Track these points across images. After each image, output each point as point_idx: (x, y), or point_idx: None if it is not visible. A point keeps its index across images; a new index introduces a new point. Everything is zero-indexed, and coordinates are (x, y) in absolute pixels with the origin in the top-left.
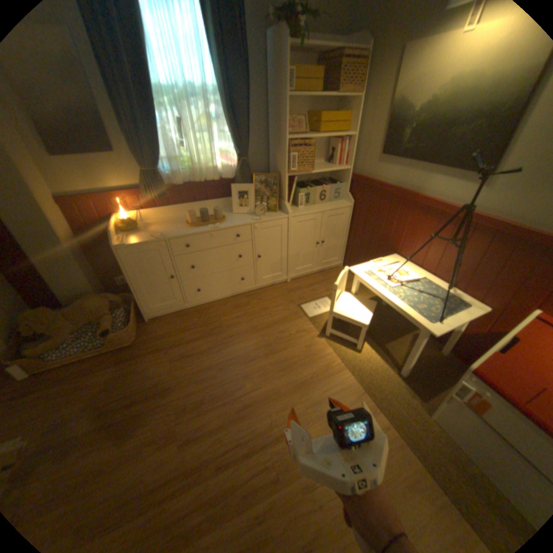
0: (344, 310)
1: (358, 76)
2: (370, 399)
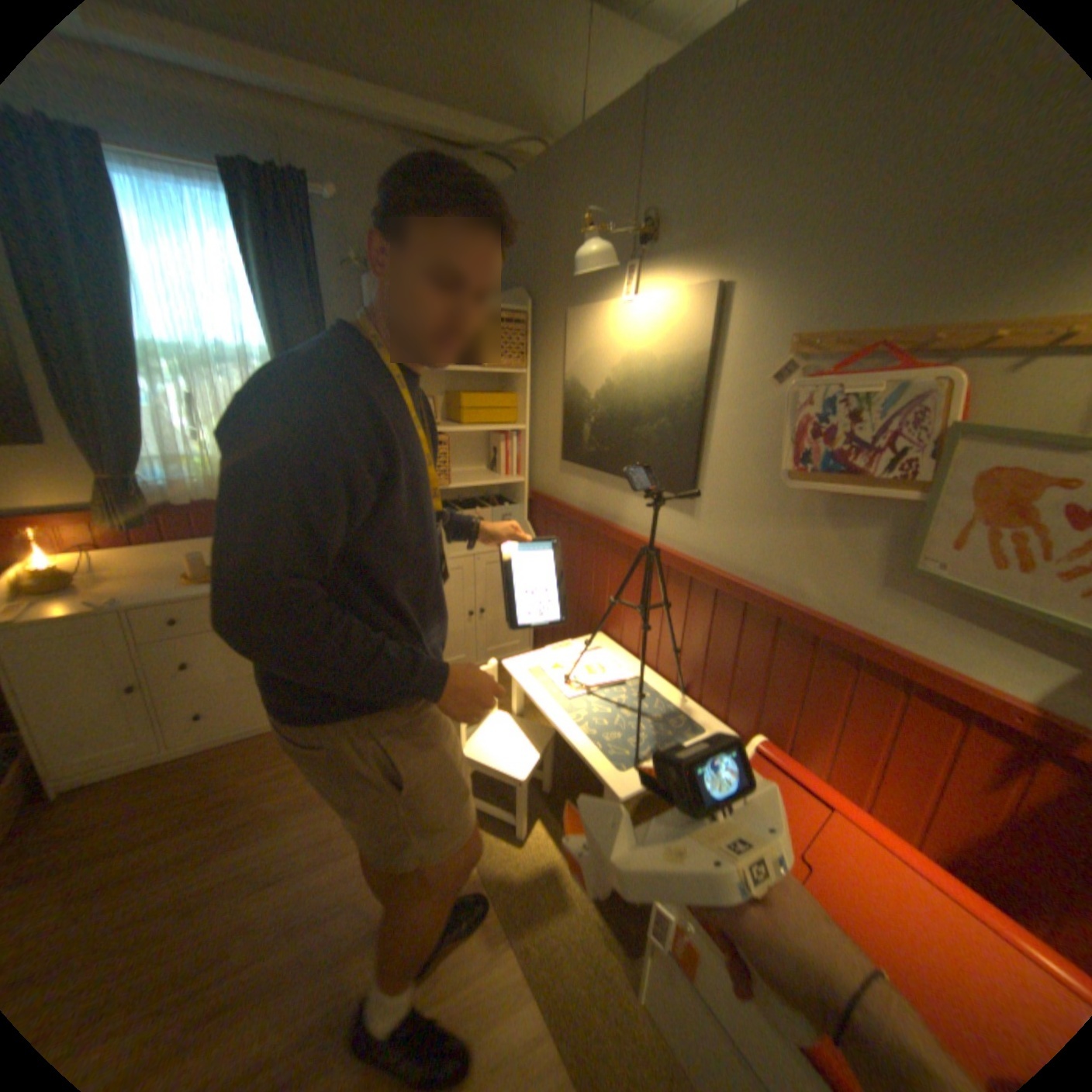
0: (486, 752)
1: (517, 346)
2: (518, 963)
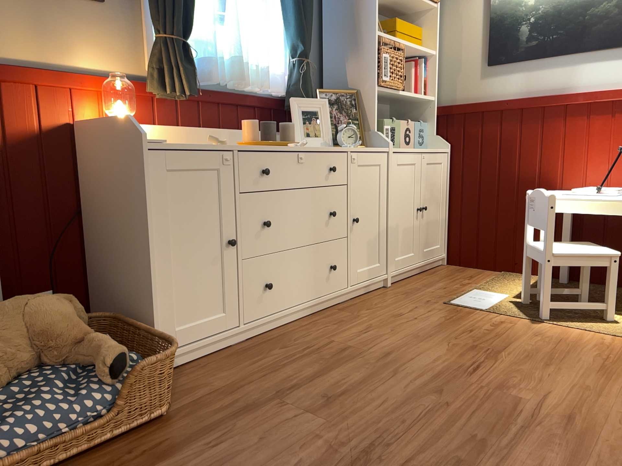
0: (566, 250)
1: None
2: None
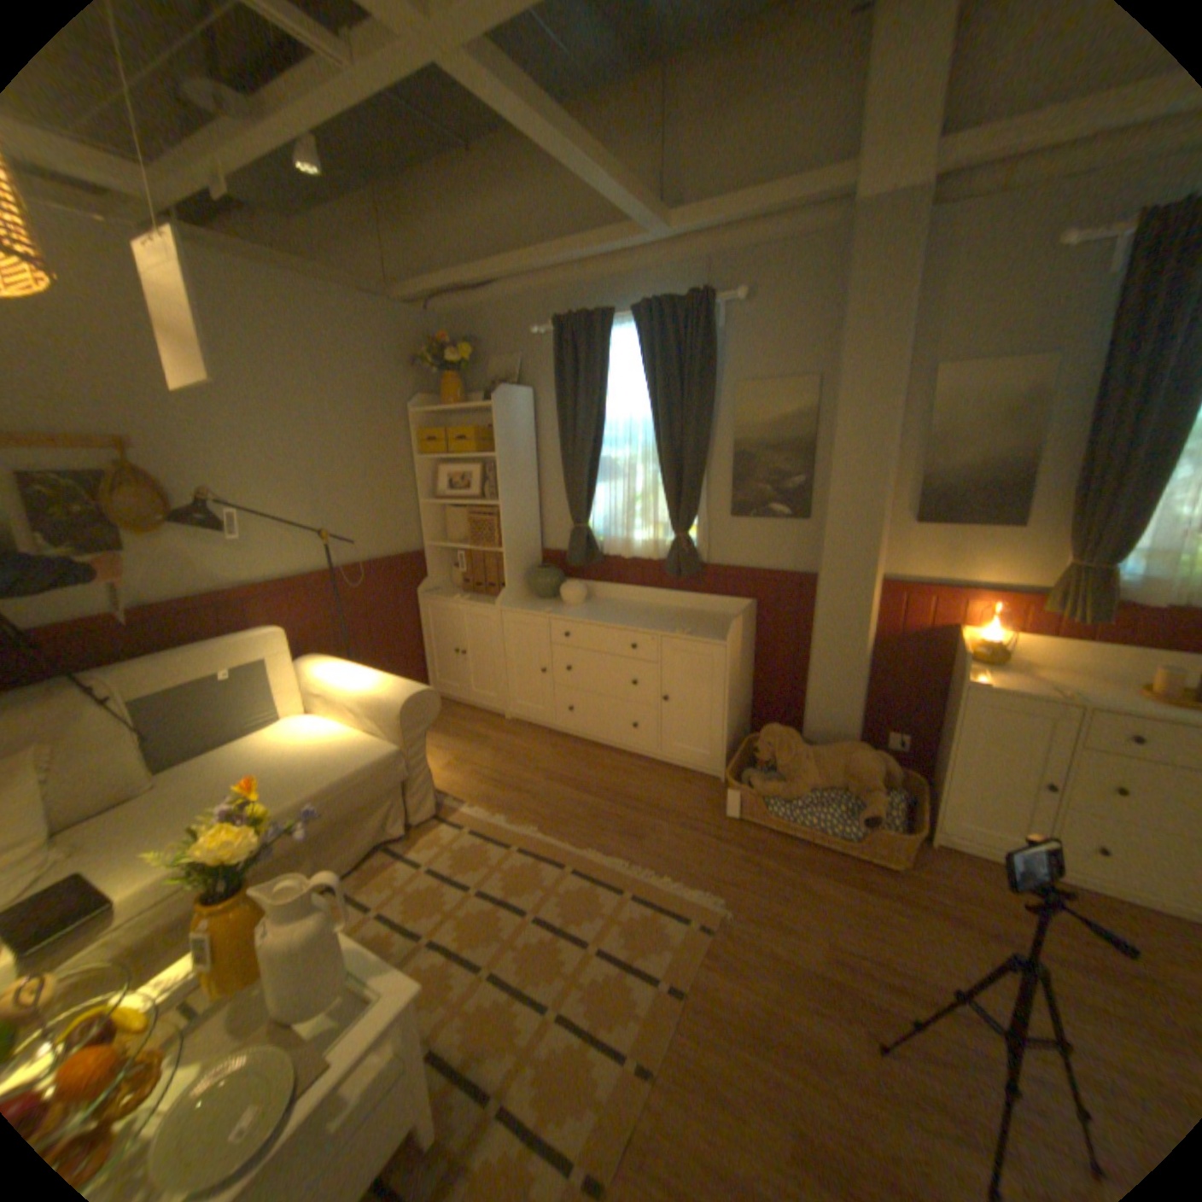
0: None
1: None
2: None
